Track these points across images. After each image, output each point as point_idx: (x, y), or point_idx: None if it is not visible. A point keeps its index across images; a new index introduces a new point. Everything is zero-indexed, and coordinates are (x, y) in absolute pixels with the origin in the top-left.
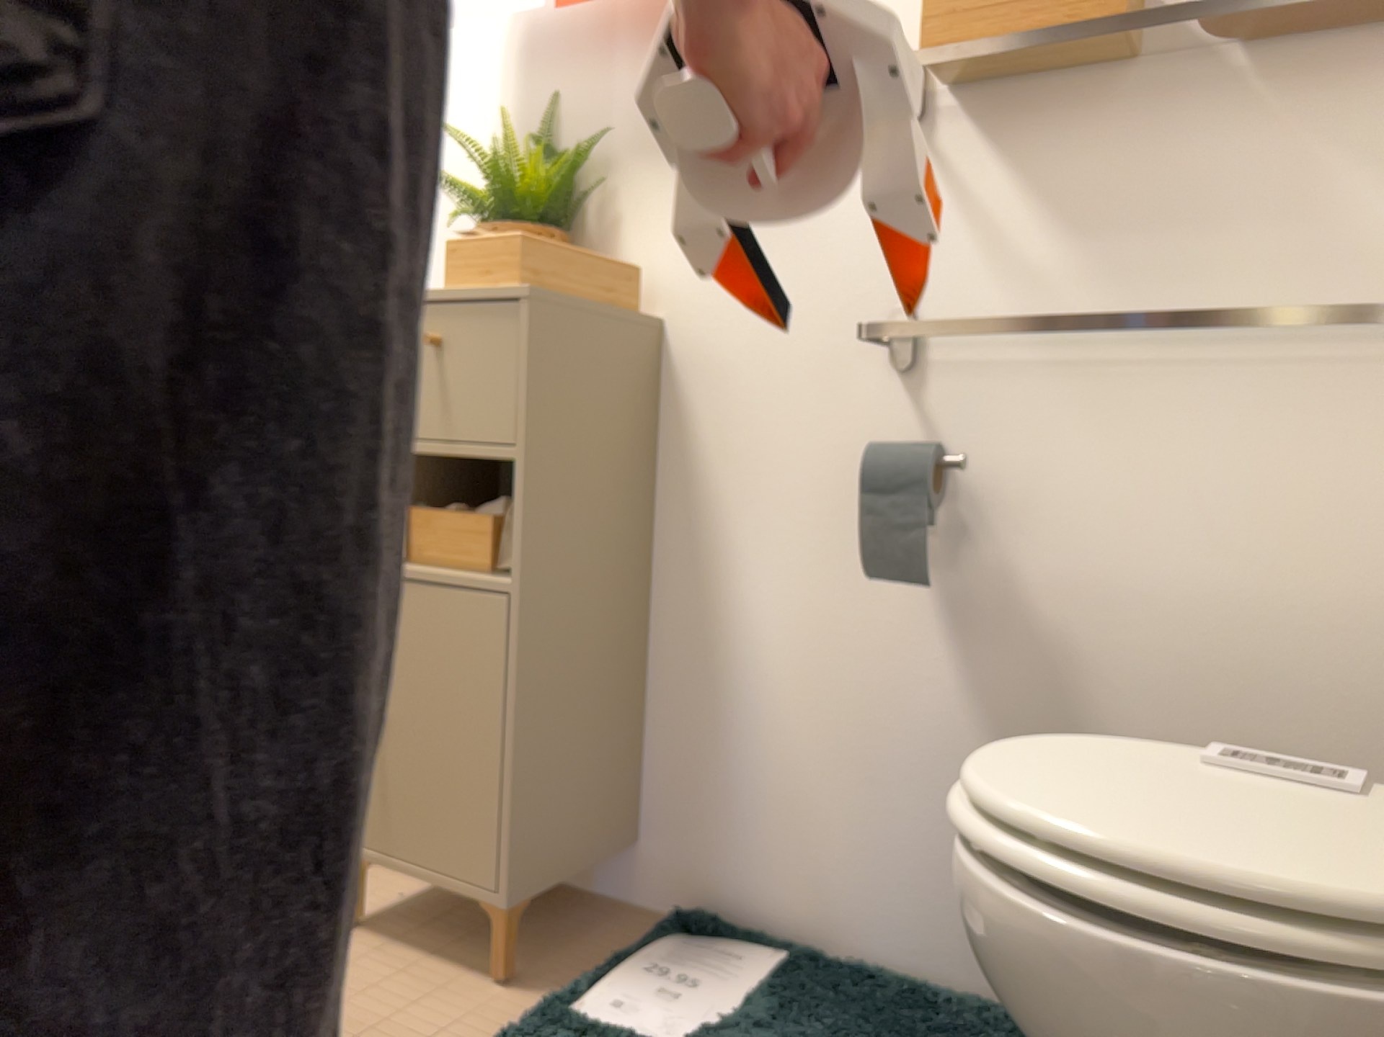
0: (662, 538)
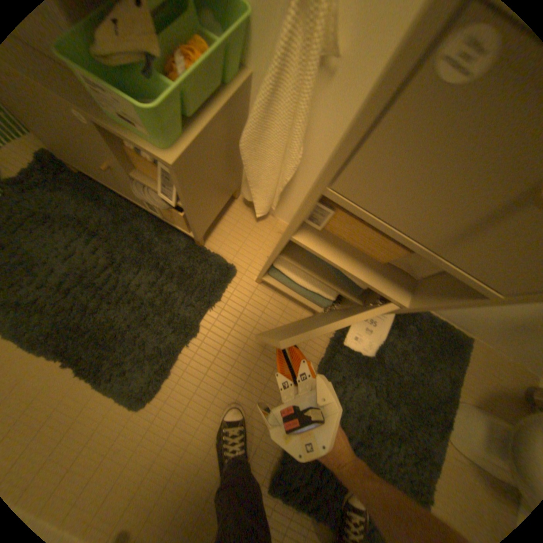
0: None
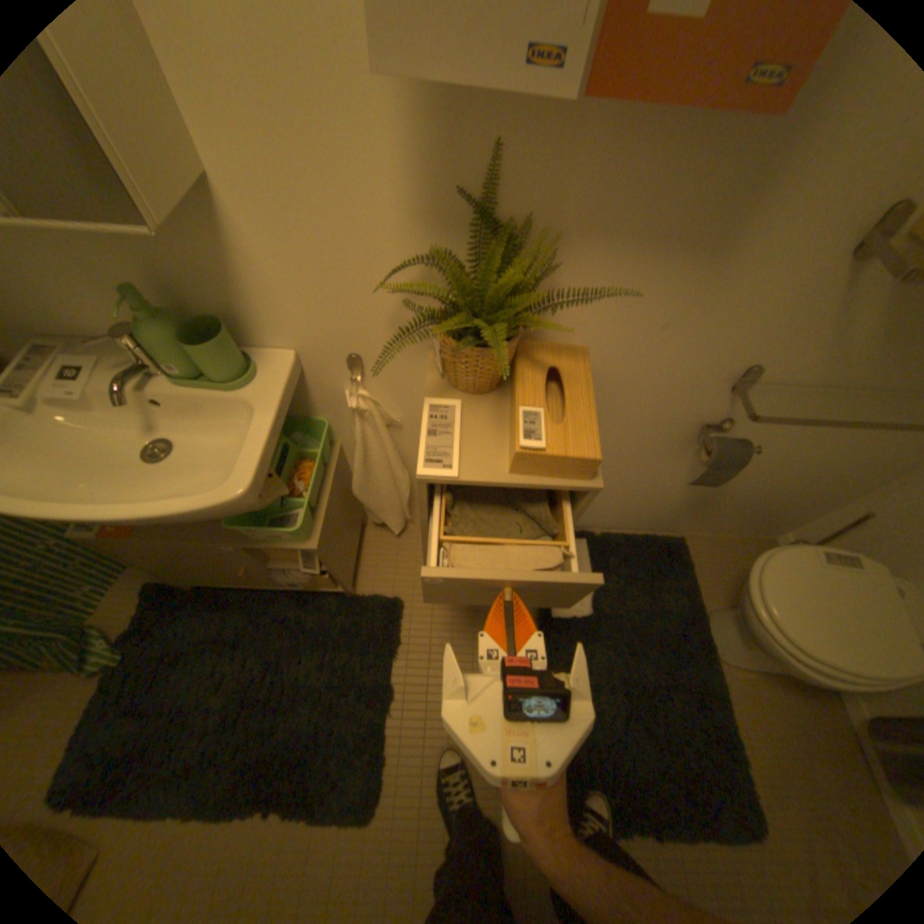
0: None
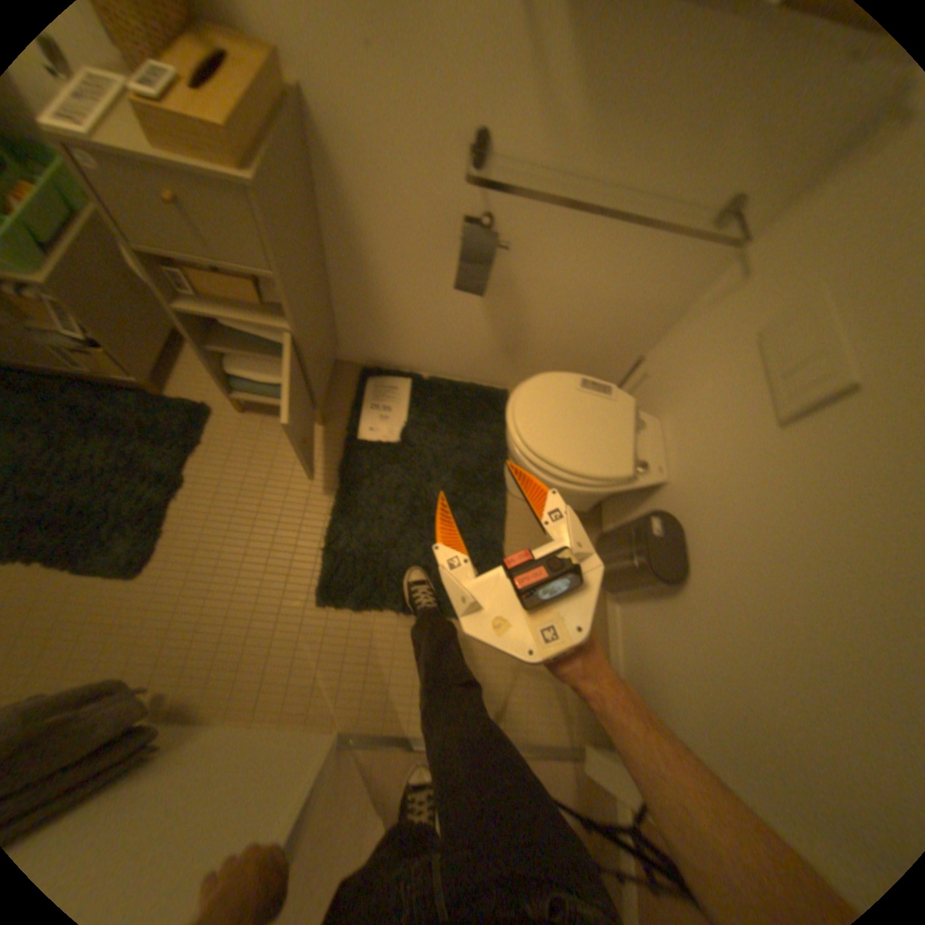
0: (331, 234)
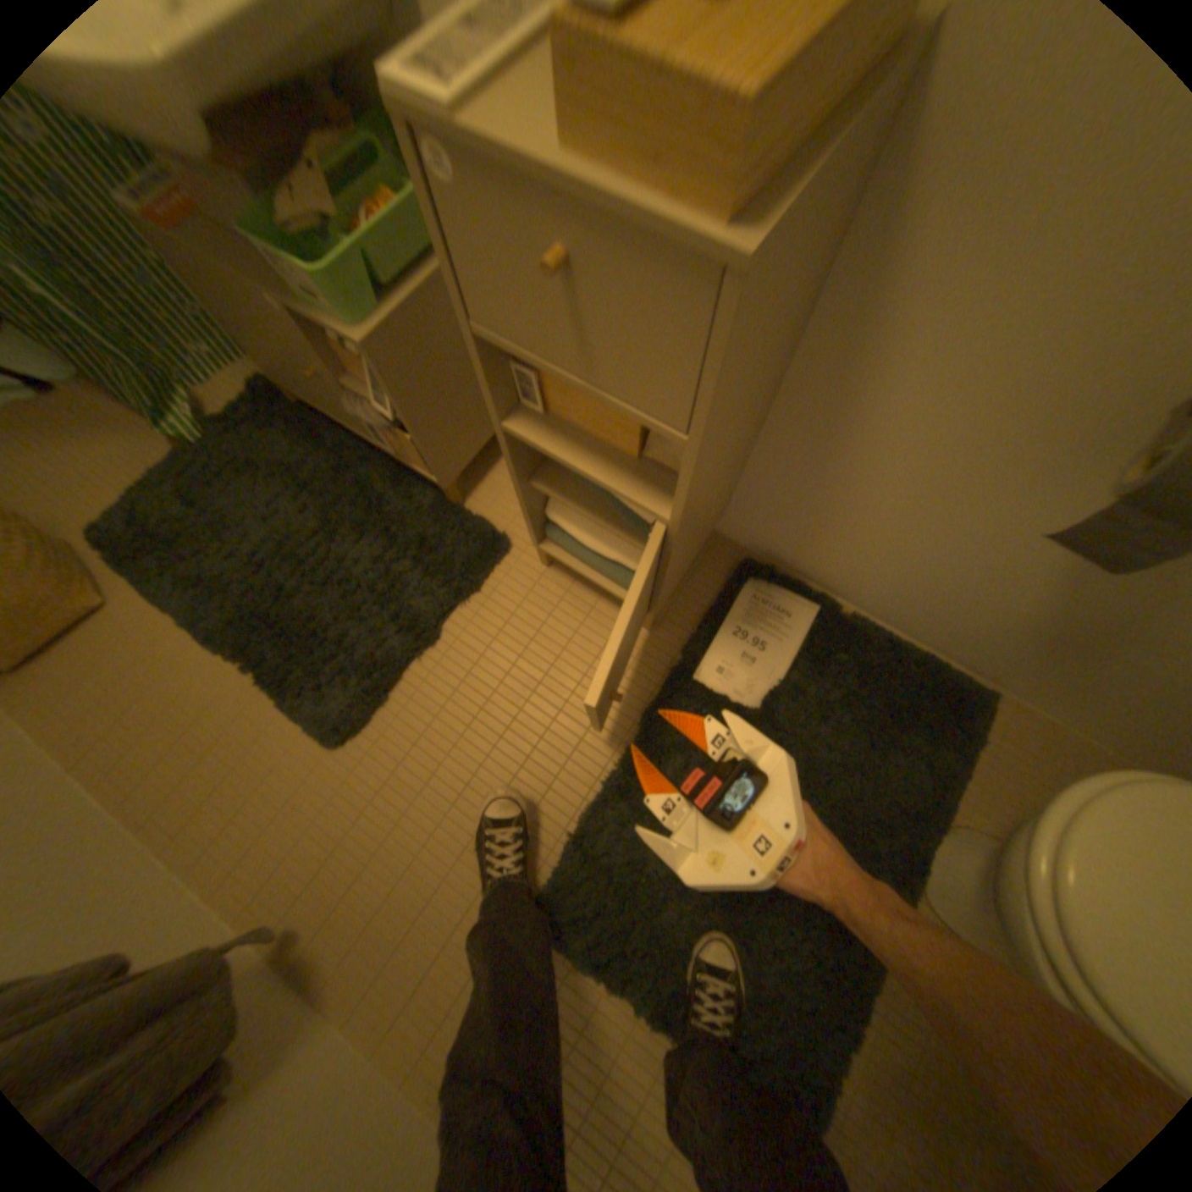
0: (812, 349)
